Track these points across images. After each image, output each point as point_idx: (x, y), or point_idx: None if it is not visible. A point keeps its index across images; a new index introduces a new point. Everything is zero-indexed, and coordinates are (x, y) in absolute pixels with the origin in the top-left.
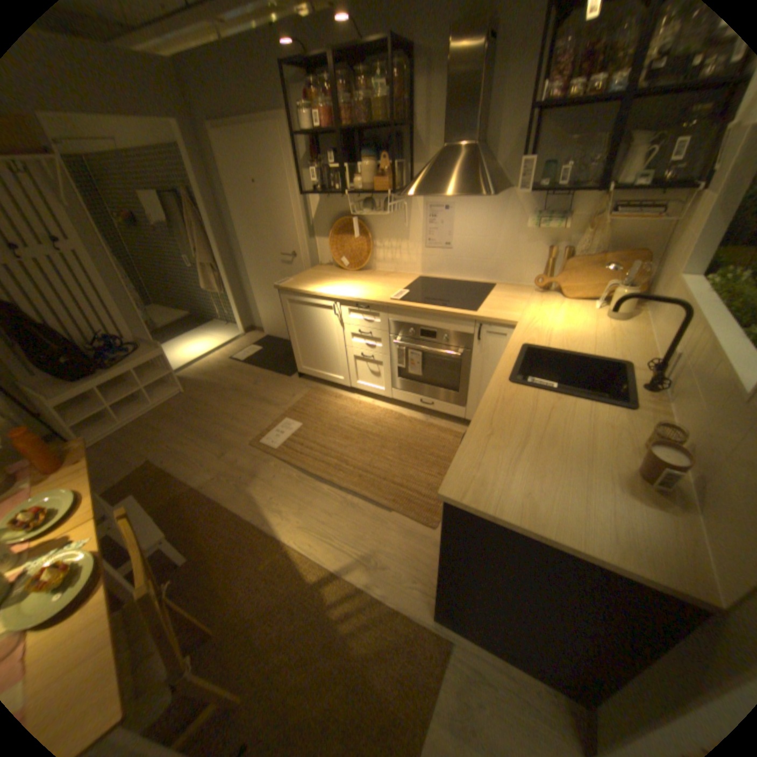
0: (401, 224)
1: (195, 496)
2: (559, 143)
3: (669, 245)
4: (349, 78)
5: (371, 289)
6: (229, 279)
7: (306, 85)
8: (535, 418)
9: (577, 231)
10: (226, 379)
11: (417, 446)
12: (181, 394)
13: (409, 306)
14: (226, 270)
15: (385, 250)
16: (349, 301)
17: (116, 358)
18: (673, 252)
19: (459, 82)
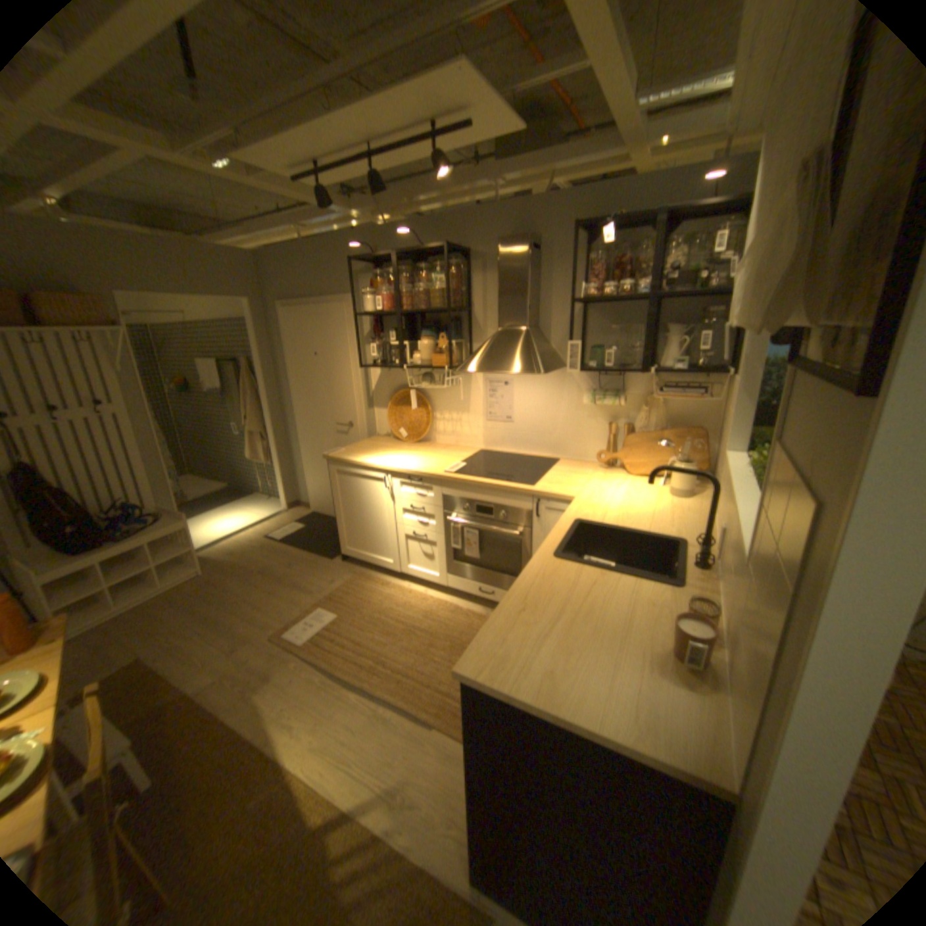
0: (461, 398)
1: (187, 705)
2: (604, 330)
3: (723, 424)
4: (412, 272)
5: (426, 461)
6: (278, 448)
7: (373, 275)
8: (574, 595)
9: (634, 408)
10: (255, 561)
11: None
12: (198, 578)
13: (463, 479)
14: (276, 439)
15: (445, 422)
16: (401, 472)
17: (130, 530)
18: (724, 431)
19: (508, 280)
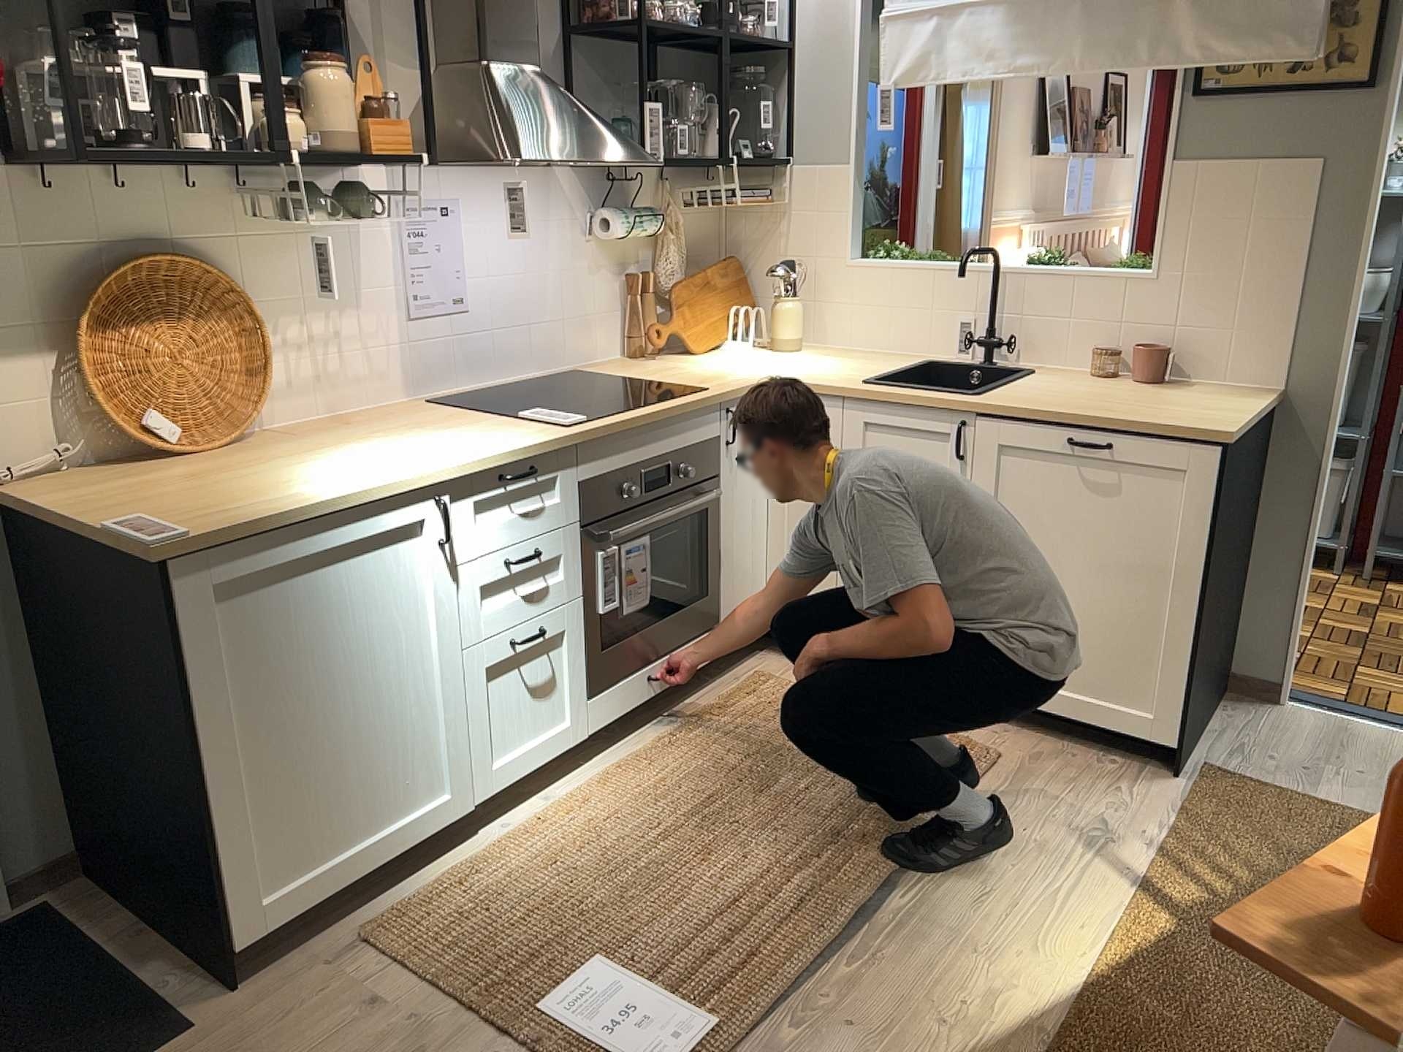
0: (337, 266)
1: None
2: (596, 93)
3: (733, 250)
4: None
5: (451, 438)
6: None
7: None
8: (1063, 396)
9: (644, 242)
10: None
11: (773, 743)
12: None
13: (627, 419)
14: None
15: (294, 355)
16: (482, 471)
17: None
18: (770, 251)
19: None
